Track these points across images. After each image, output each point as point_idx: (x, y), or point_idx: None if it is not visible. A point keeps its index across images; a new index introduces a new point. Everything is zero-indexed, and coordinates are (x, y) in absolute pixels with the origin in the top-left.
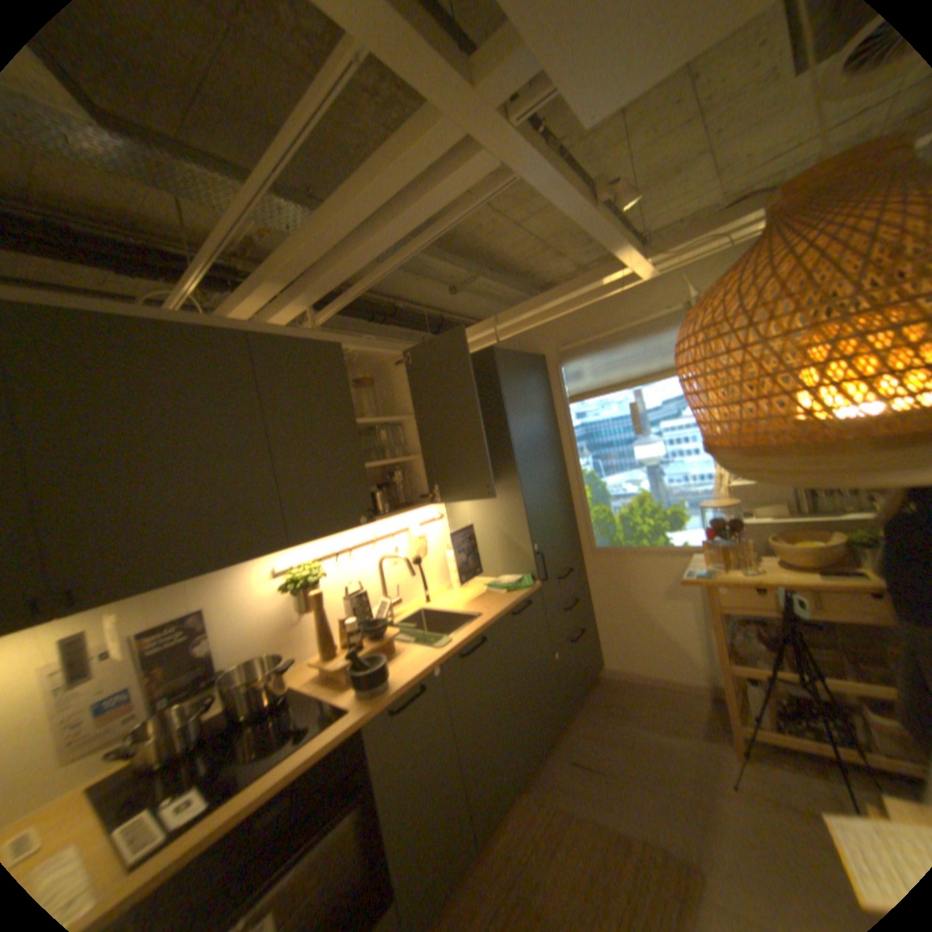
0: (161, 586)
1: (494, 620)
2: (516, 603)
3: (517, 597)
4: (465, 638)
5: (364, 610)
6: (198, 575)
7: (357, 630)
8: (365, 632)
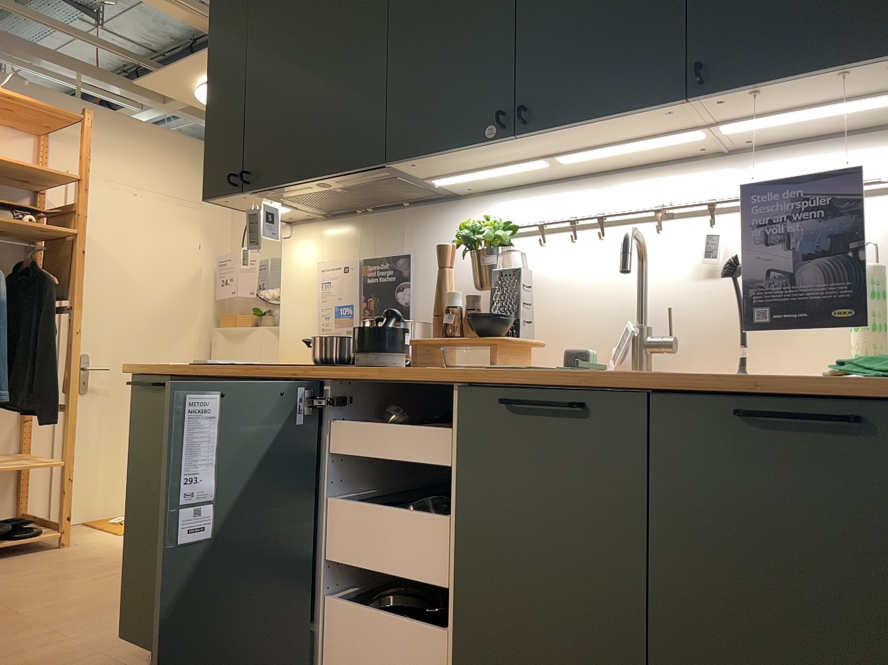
0: (295, 185)
1: (637, 384)
2: (768, 388)
3: (816, 386)
4: (538, 381)
5: (518, 303)
6: (316, 180)
7: (474, 317)
8: (474, 321)
